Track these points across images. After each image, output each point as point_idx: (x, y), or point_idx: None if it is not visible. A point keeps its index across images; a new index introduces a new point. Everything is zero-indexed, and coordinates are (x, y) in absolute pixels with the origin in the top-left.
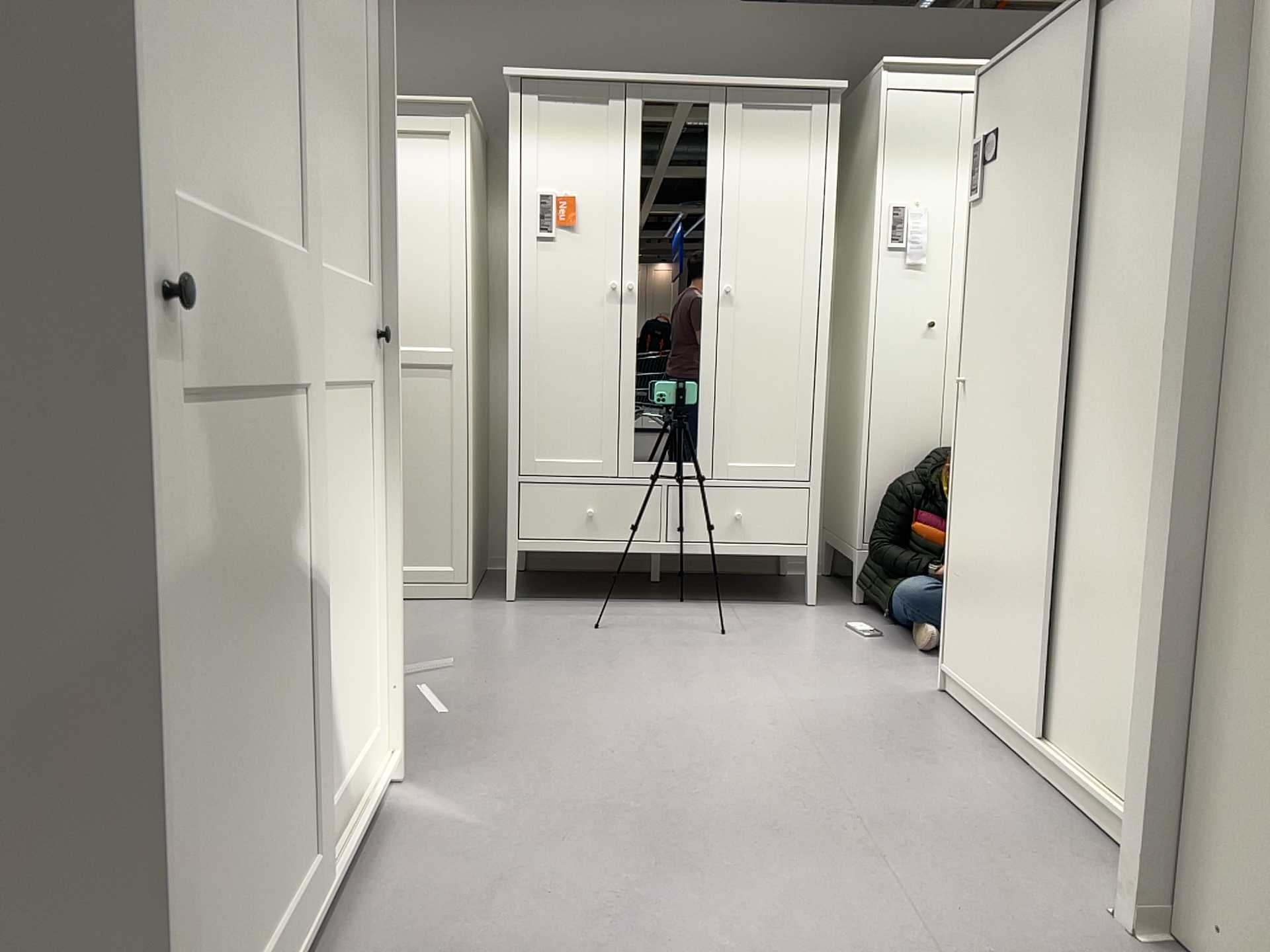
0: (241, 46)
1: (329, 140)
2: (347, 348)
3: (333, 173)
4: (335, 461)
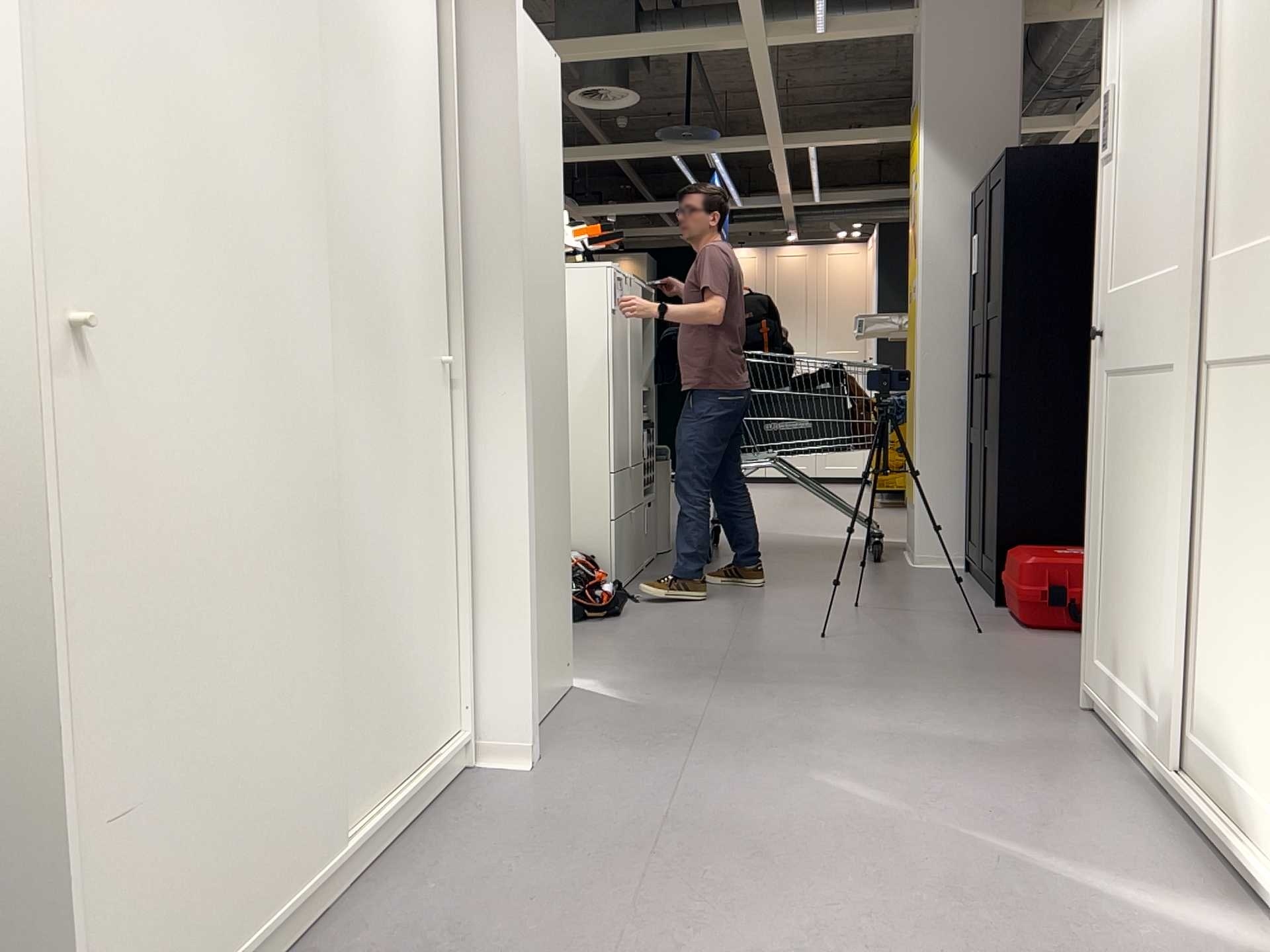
0: (1146, 176)
1: (1261, 108)
2: (1269, 315)
3: (1267, 134)
4: (1248, 437)
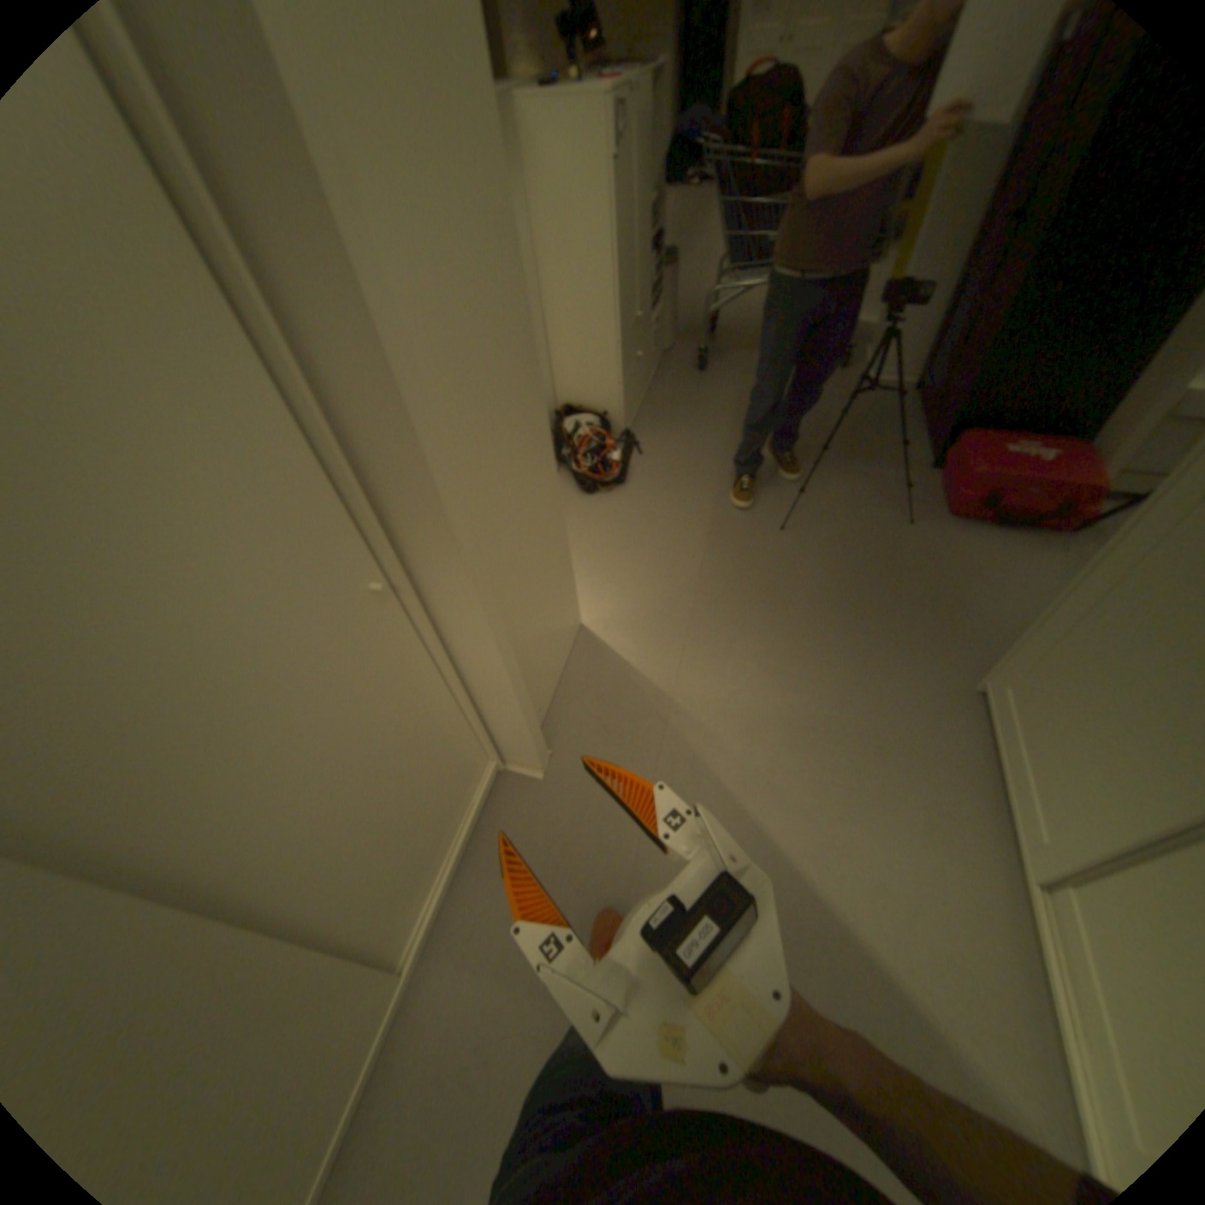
0: None
1: None
2: None
3: None
4: None
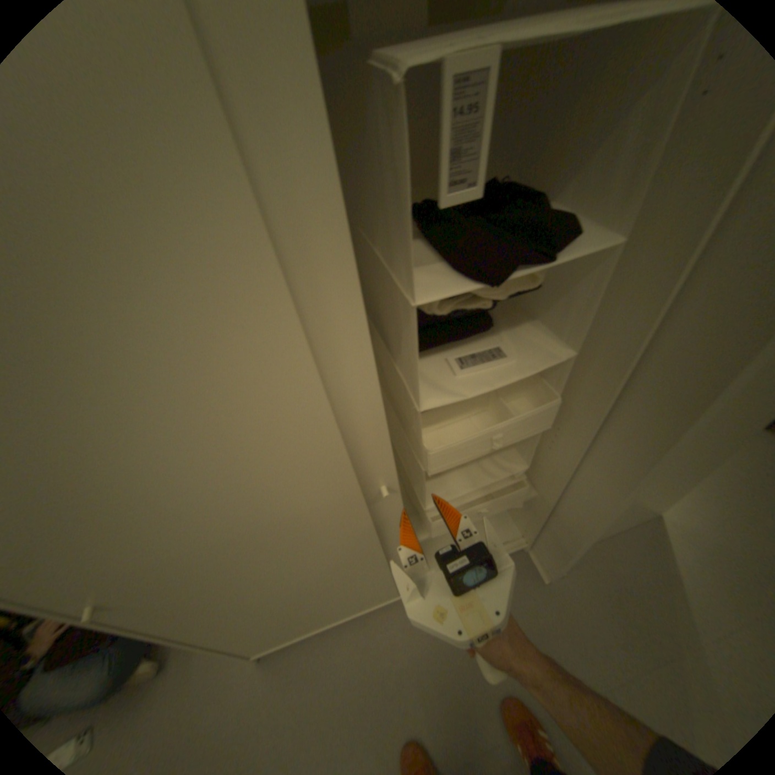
0: None
1: None
2: None
3: None
4: None
